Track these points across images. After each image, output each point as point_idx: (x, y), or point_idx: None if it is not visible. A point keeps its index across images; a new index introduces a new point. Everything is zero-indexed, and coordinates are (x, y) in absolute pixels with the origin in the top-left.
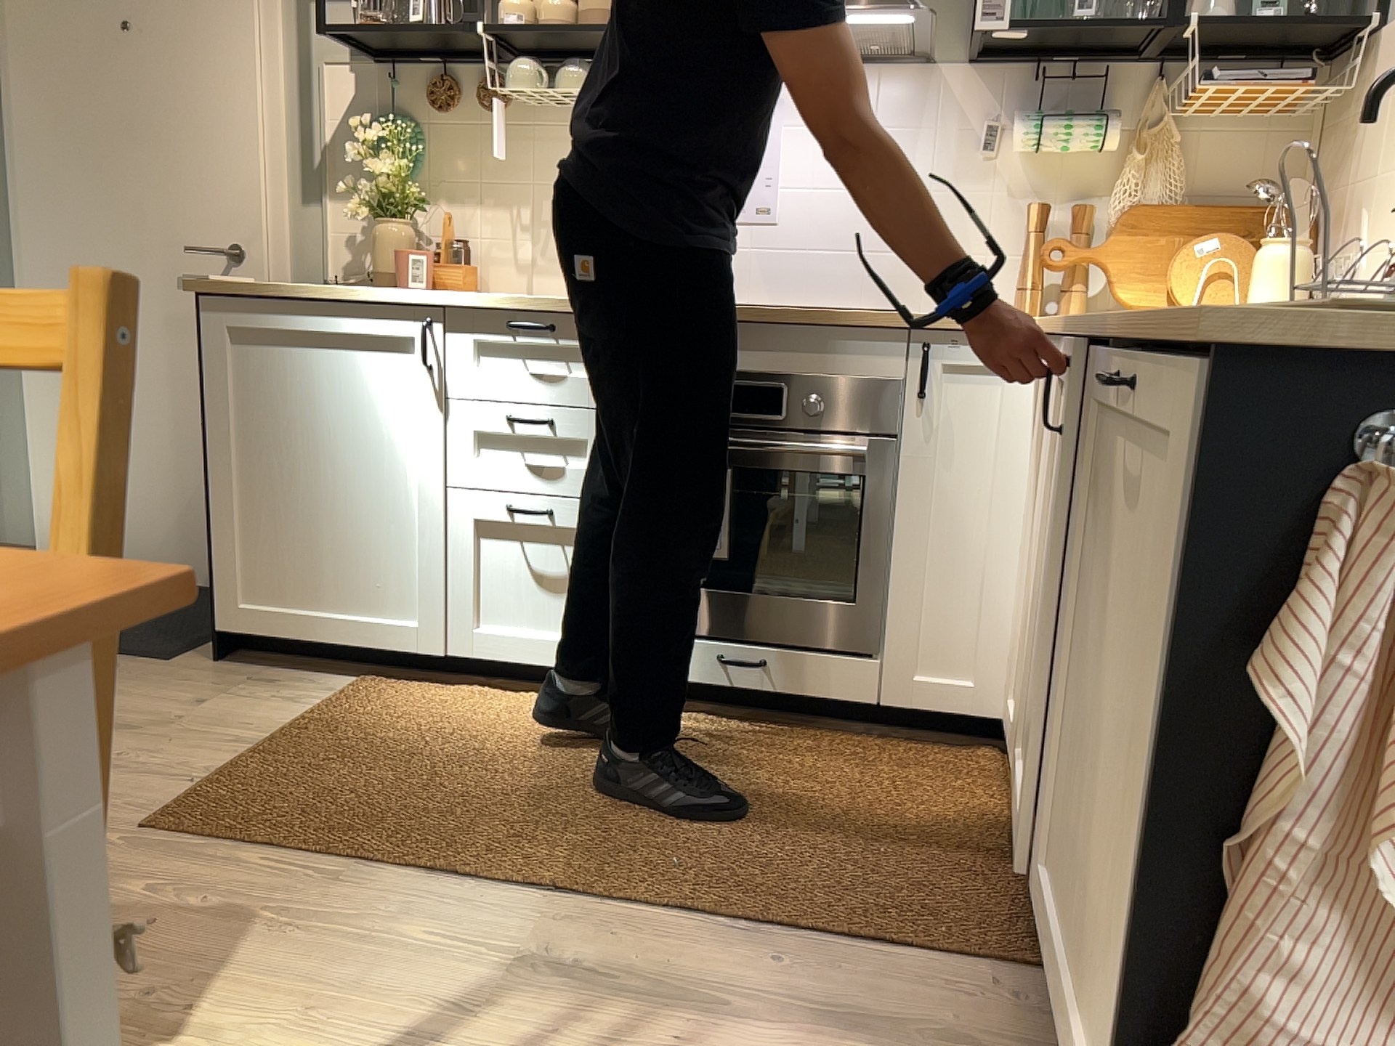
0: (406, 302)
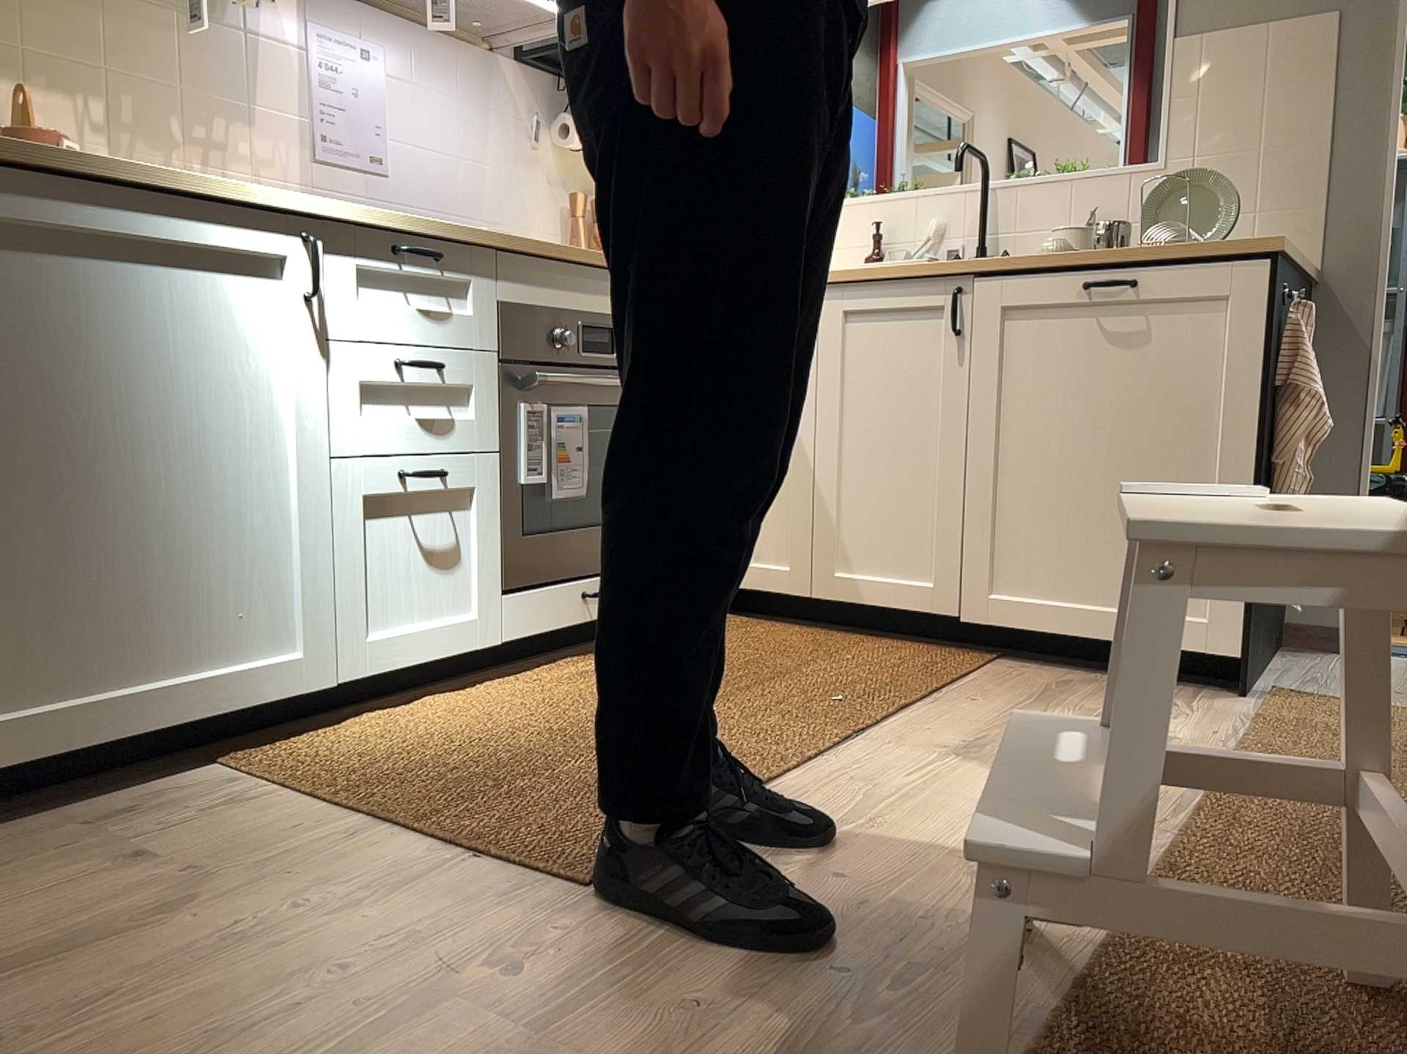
0: (279, 203)
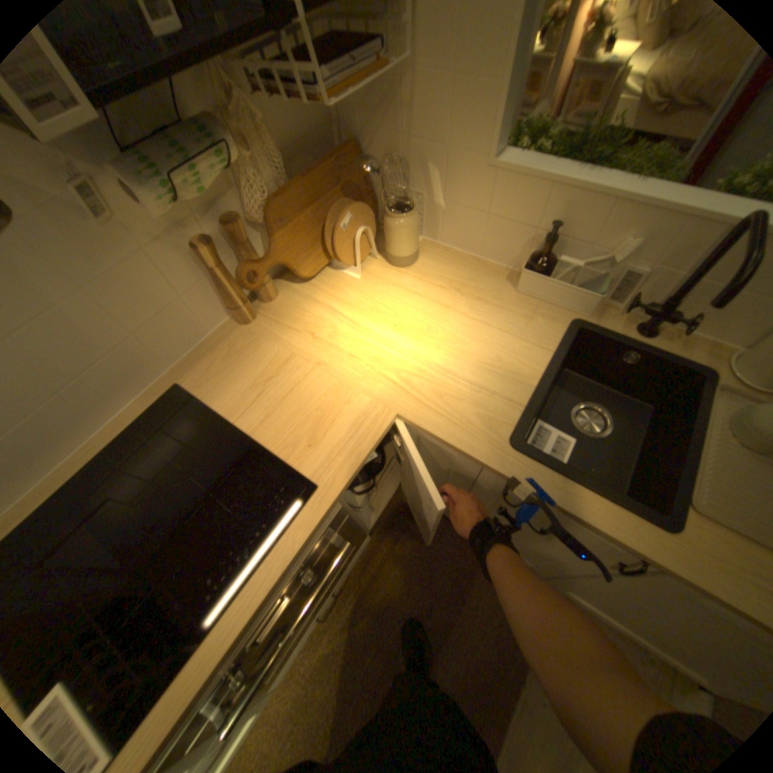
0: None
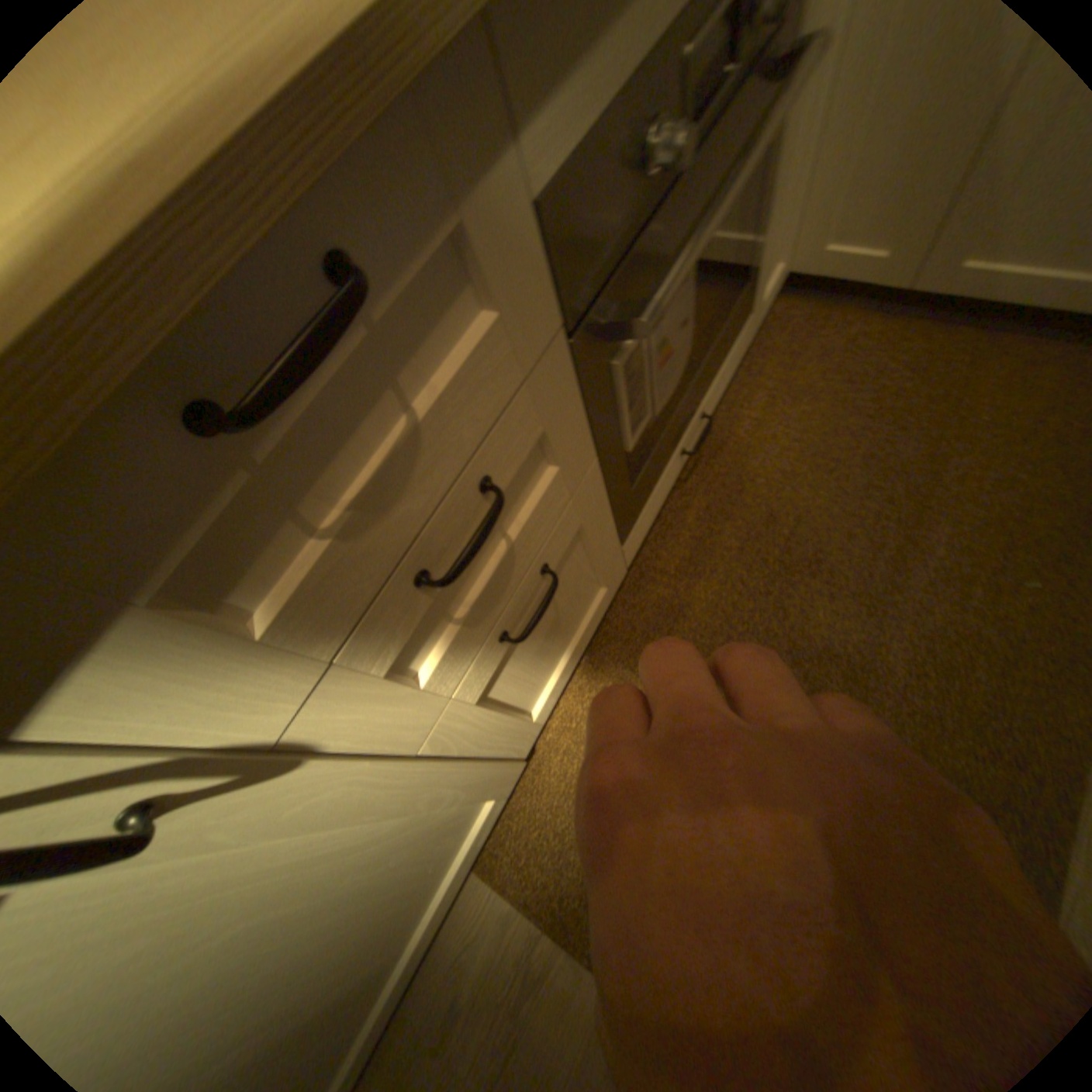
0: None
